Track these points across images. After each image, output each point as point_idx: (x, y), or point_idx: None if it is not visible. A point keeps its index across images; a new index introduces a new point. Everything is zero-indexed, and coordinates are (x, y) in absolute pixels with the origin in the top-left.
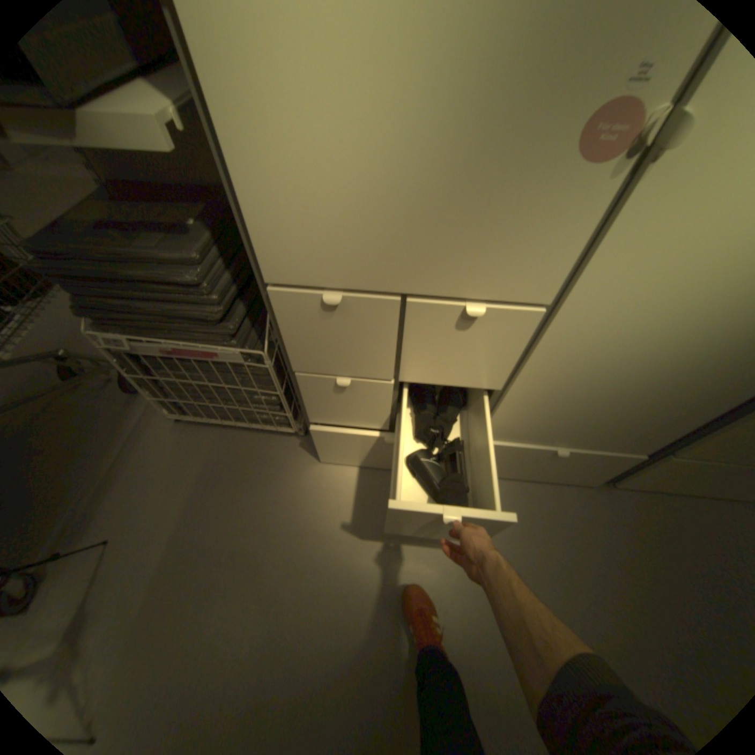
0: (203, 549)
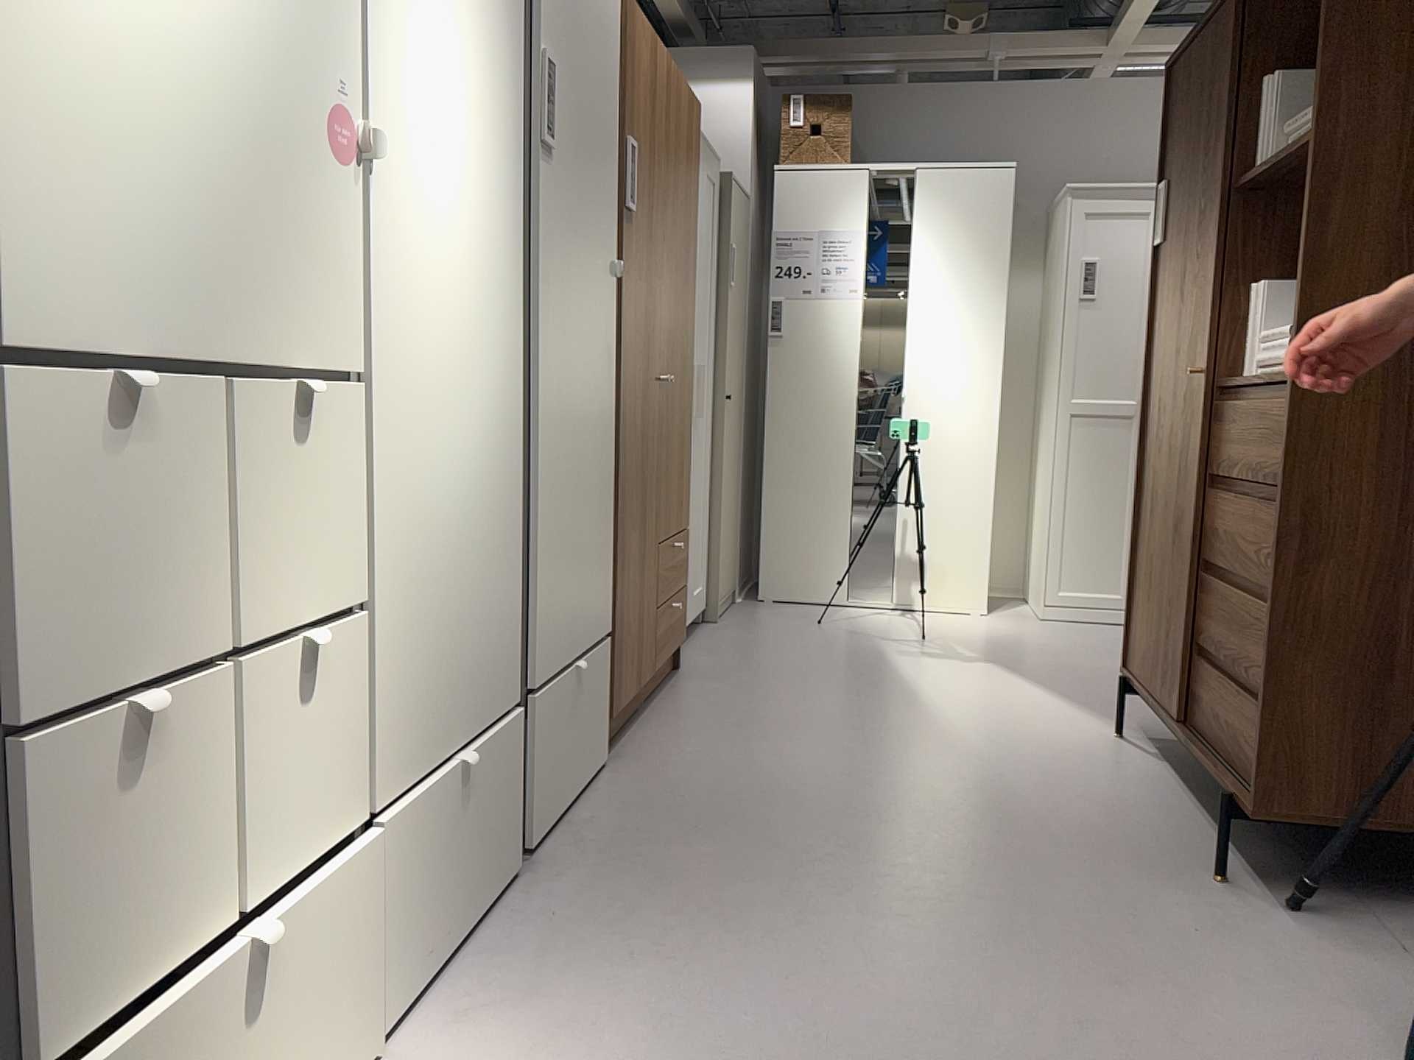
0: None
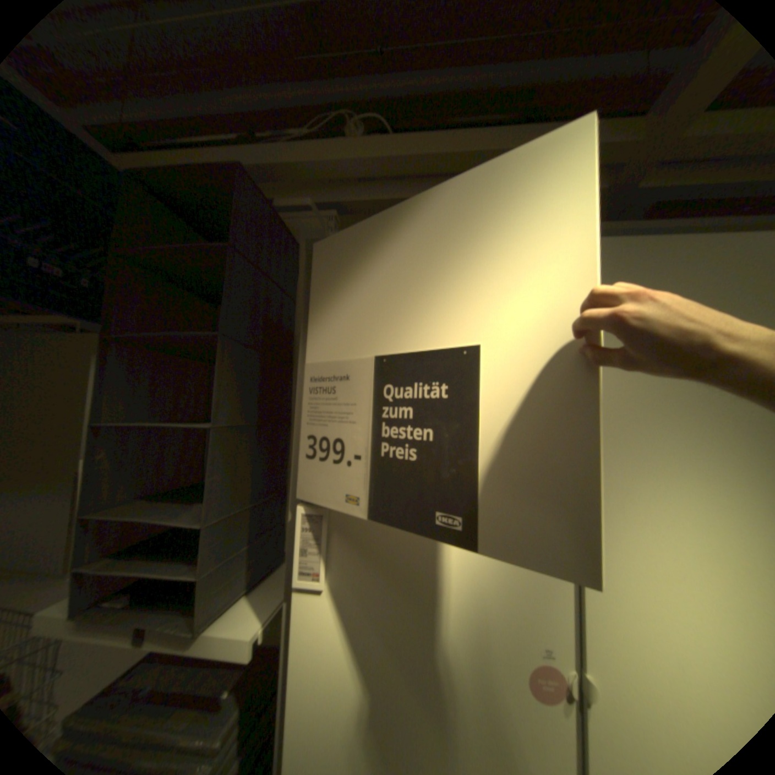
0: None
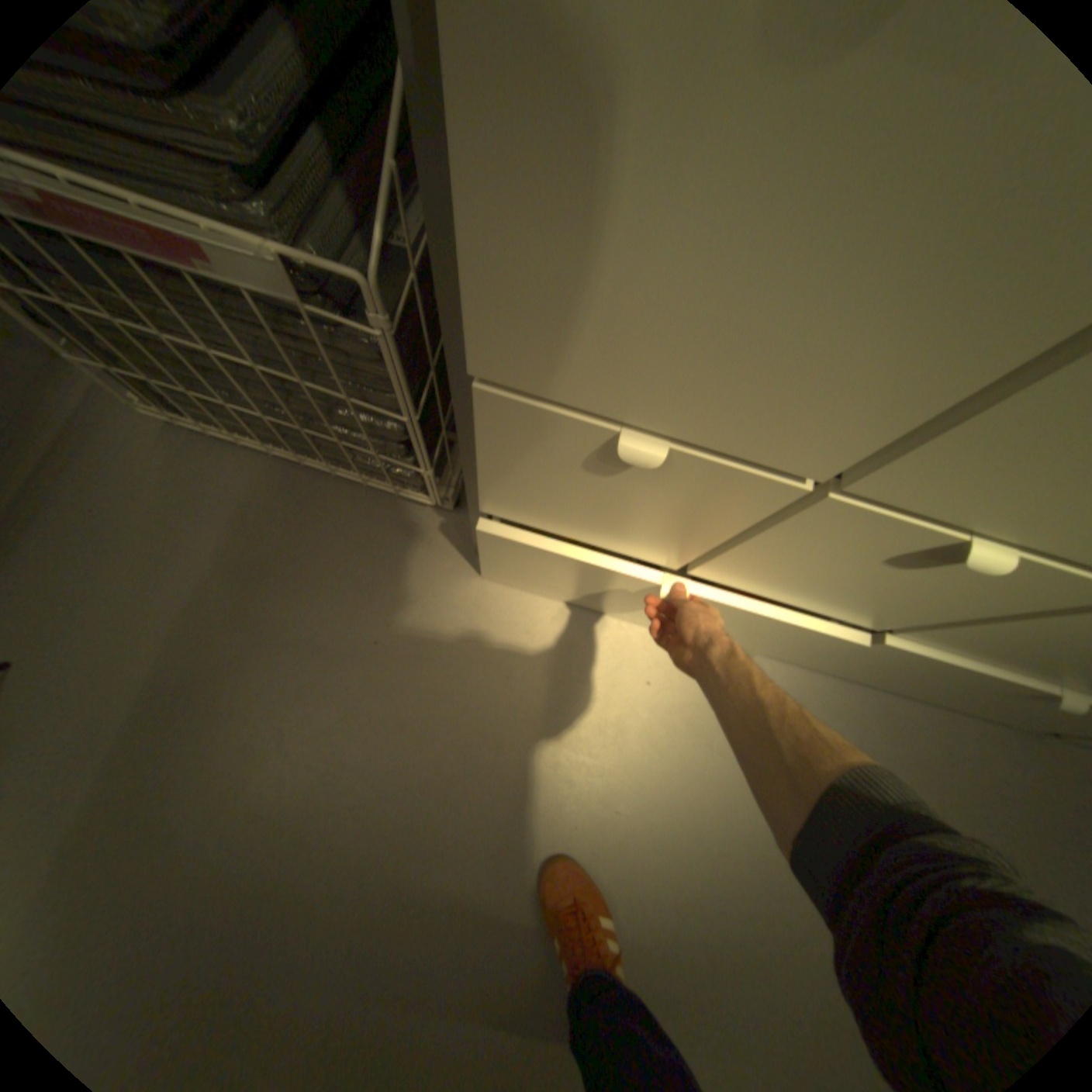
0: (219, 714)
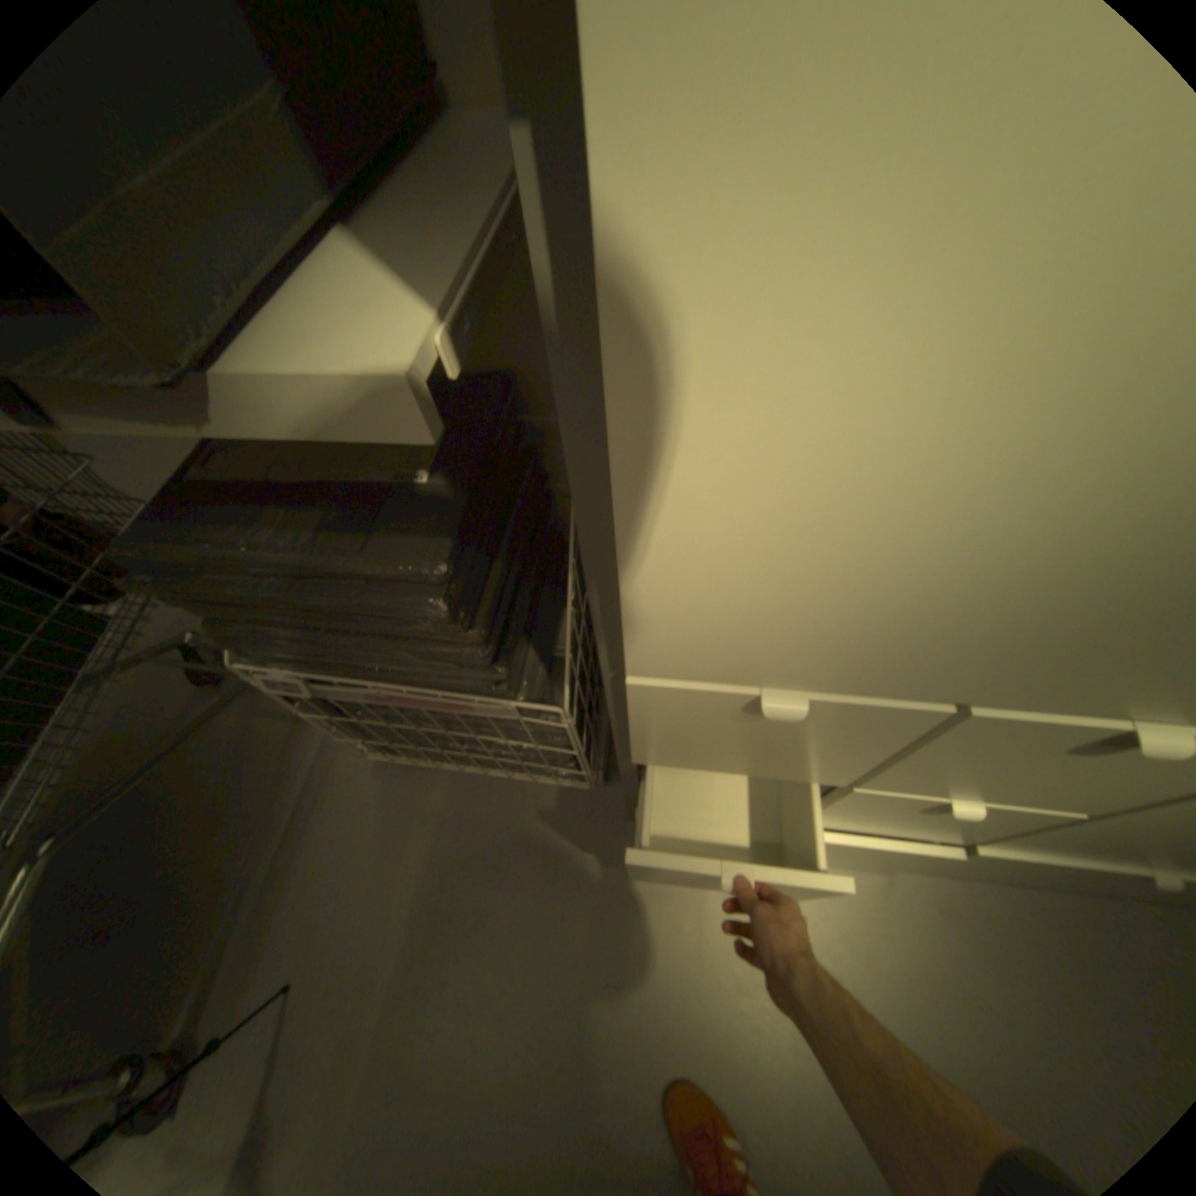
0: (447, 1009)
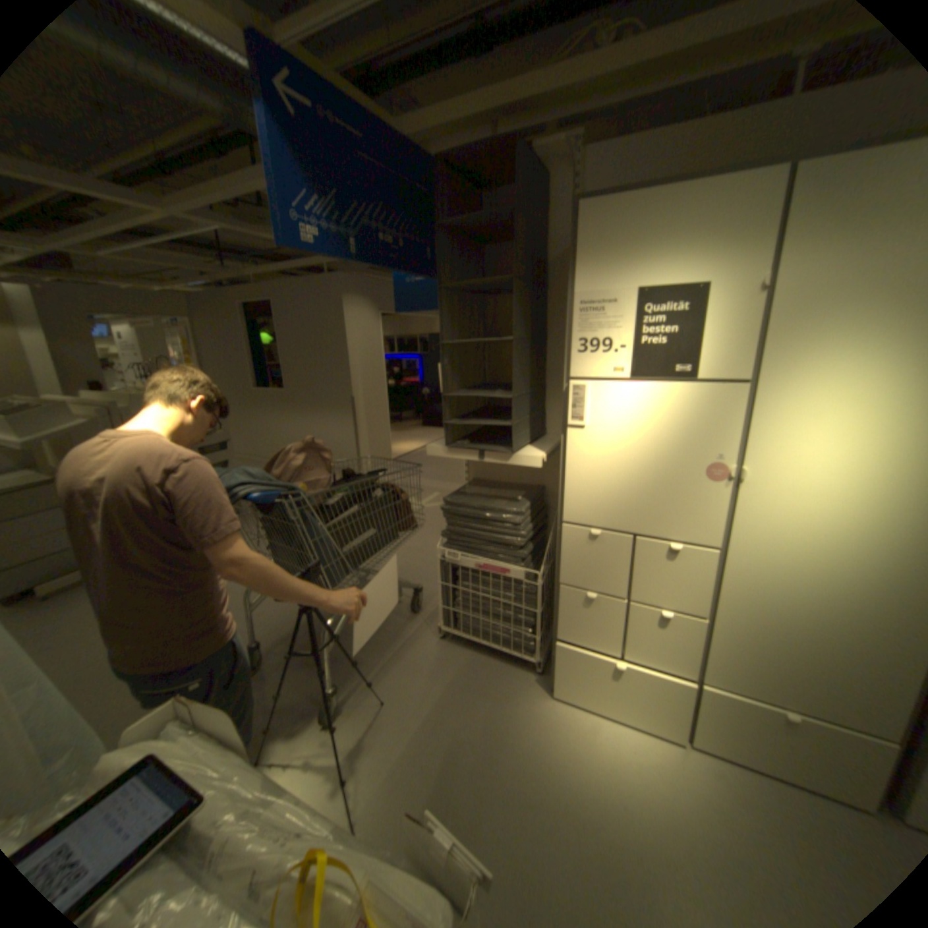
0: (450, 734)
